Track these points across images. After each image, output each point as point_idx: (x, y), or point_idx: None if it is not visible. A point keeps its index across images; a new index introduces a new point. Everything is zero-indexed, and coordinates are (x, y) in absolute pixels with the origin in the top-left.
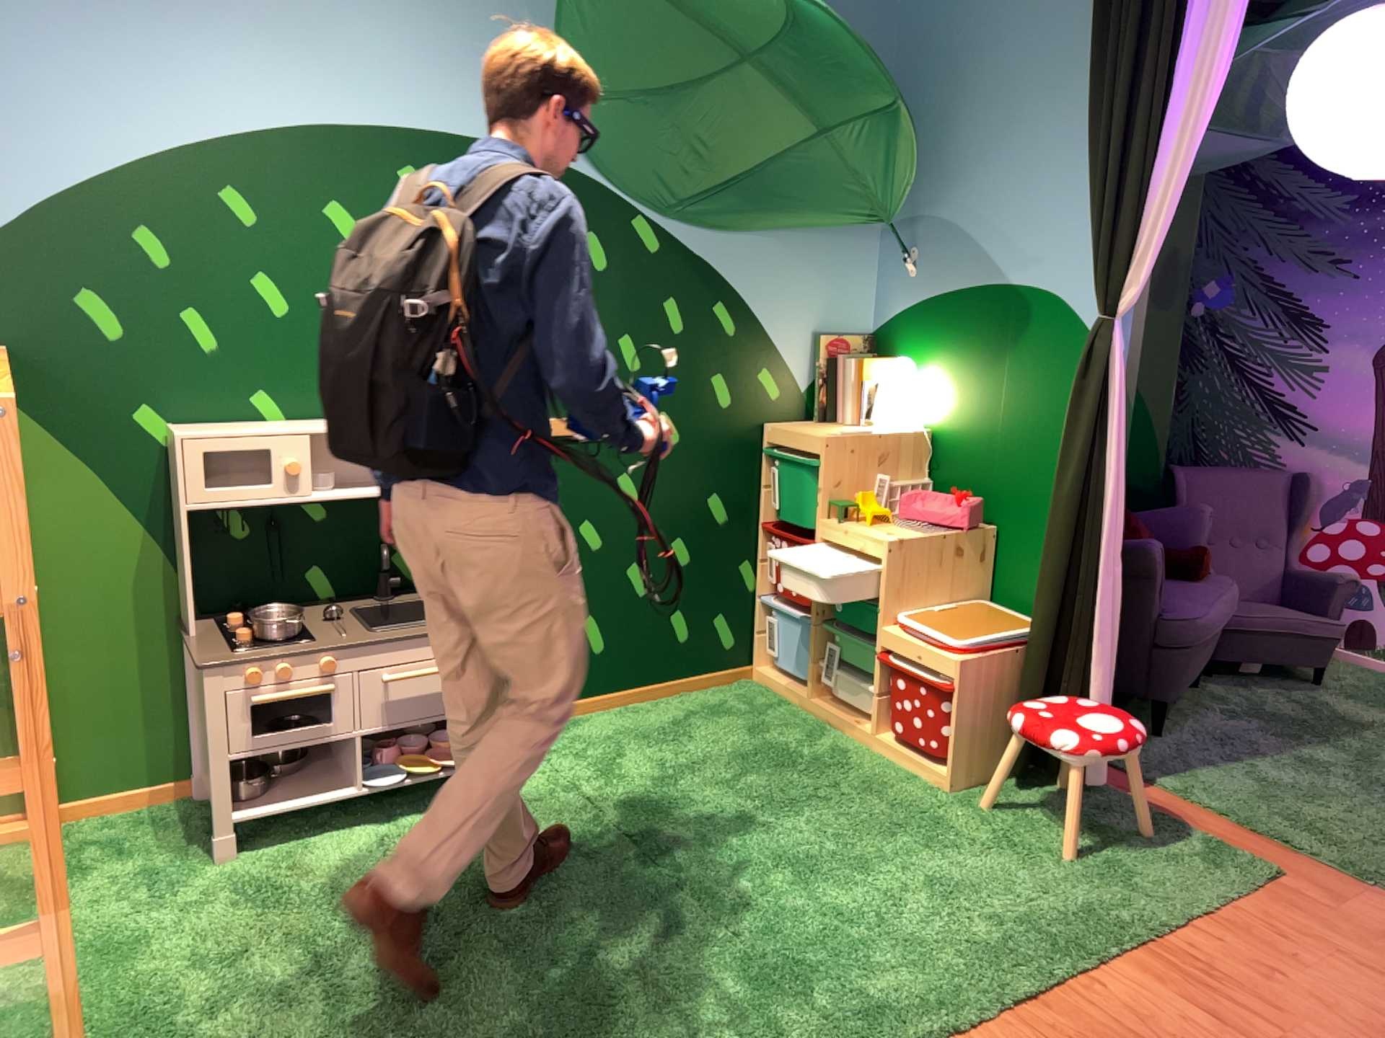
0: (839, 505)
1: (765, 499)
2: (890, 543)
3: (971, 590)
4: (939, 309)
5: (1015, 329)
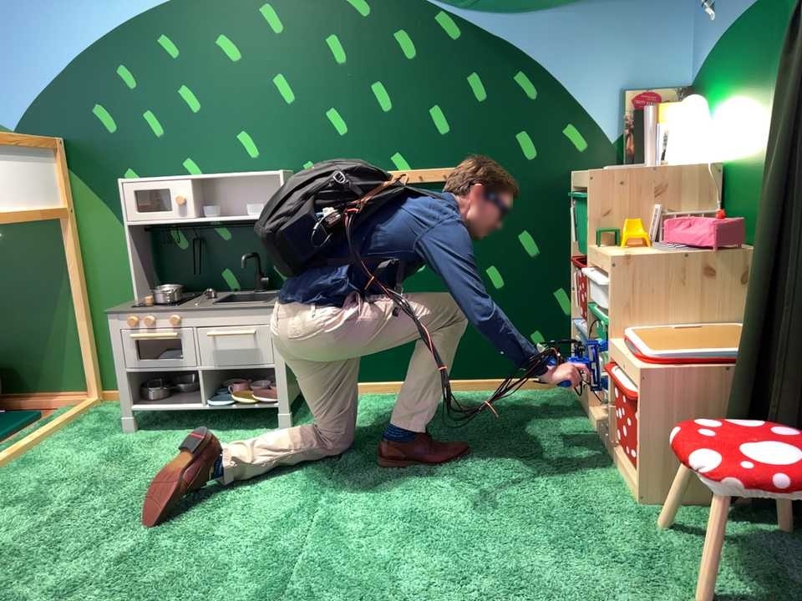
0: (603, 231)
1: (568, 235)
2: (619, 258)
3: (740, 315)
4: (732, 35)
5: (785, 26)
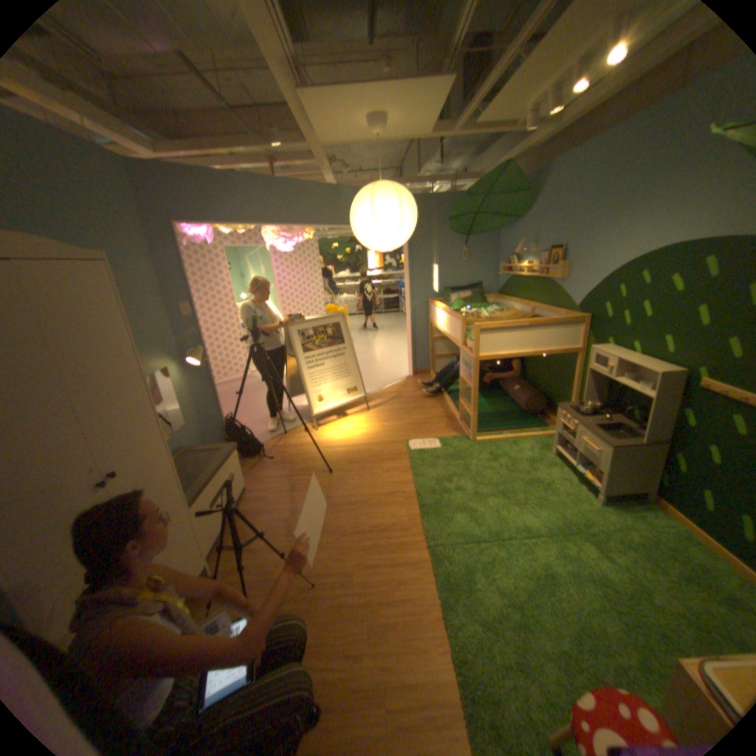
0: None
1: None
2: None
3: None
4: None
5: None
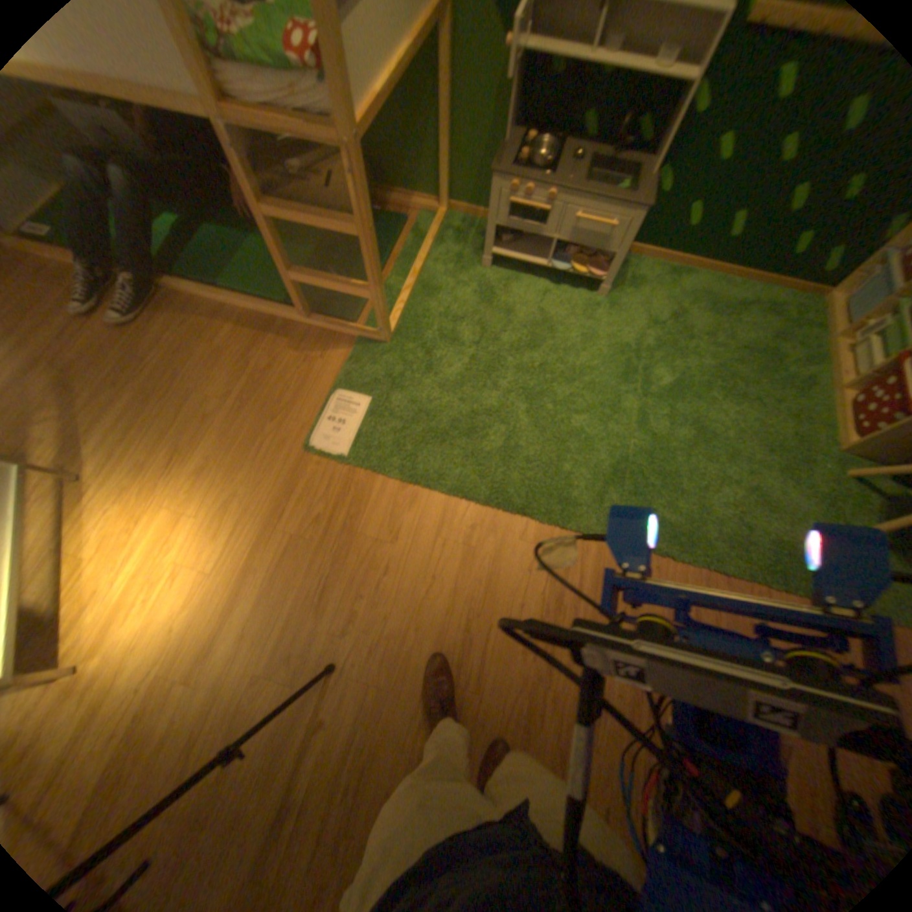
0: None
1: None
2: None
3: None
4: None
5: None
